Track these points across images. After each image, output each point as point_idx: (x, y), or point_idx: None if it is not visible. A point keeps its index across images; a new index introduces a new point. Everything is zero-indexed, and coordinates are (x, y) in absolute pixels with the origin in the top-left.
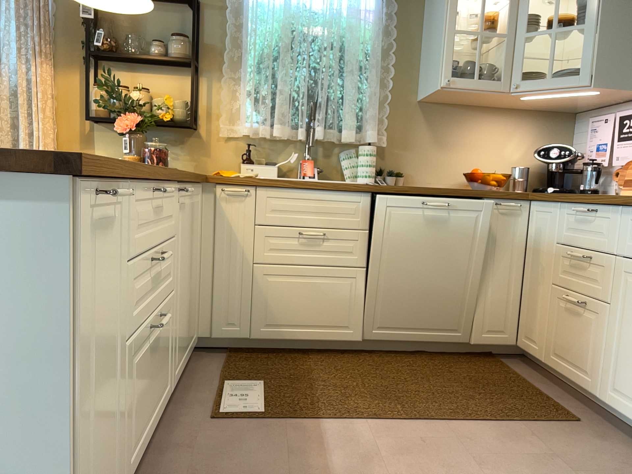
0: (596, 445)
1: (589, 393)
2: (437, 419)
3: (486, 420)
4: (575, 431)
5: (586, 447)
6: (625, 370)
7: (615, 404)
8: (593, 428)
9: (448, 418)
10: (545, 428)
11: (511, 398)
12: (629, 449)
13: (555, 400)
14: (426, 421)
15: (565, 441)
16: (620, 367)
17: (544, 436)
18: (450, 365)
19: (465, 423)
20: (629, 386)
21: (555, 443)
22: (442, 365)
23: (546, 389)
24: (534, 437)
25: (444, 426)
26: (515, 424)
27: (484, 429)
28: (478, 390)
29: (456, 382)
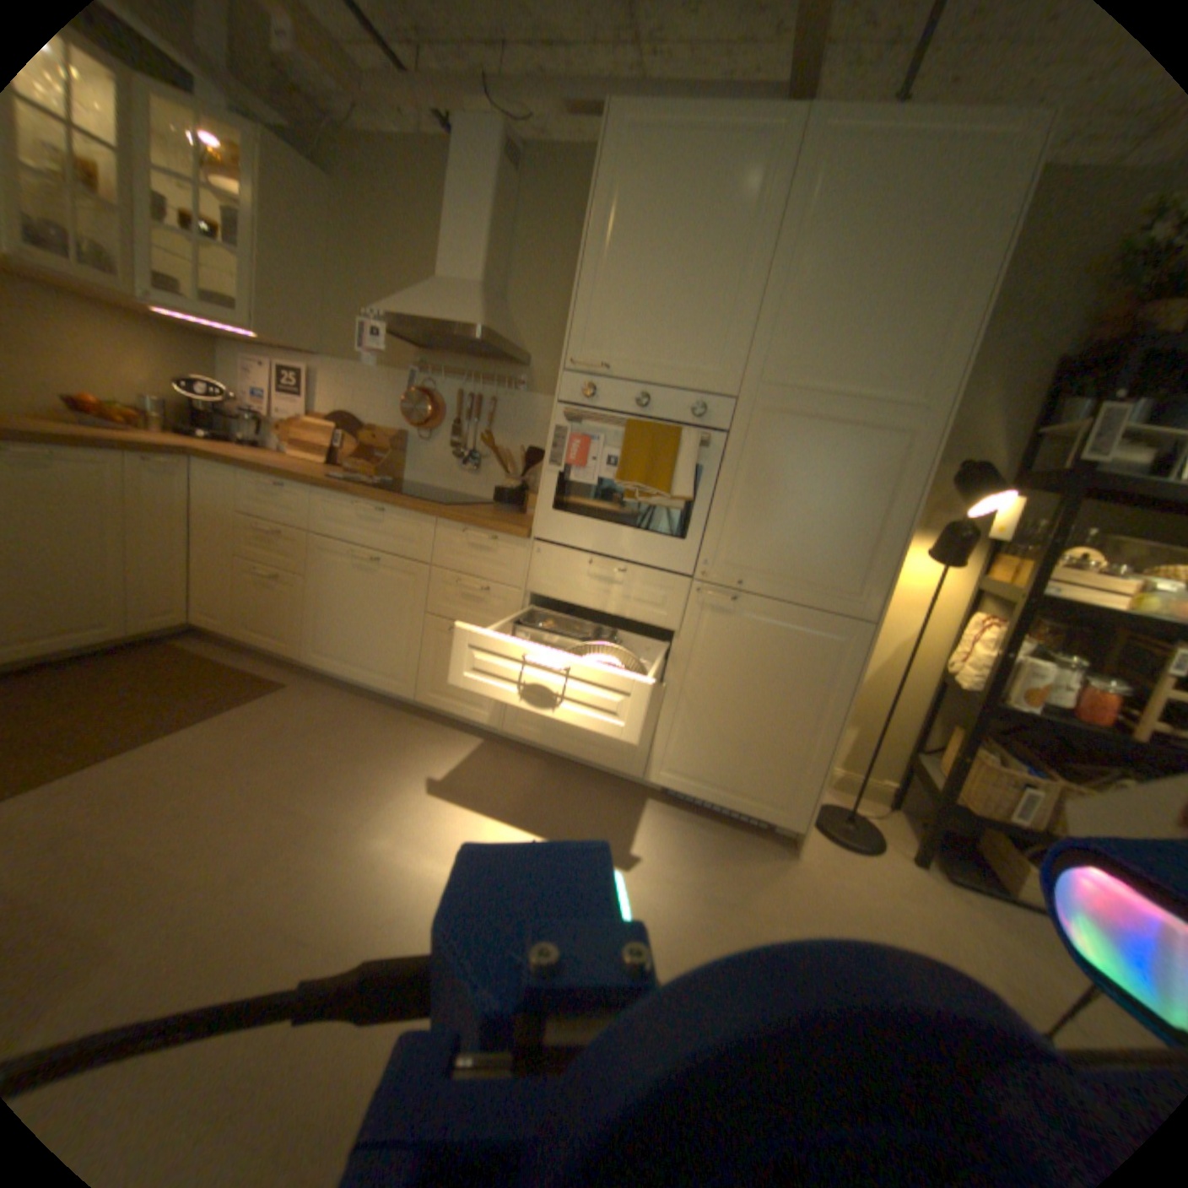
0: (305, 703)
1: (286, 658)
2: (128, 749)
3: (191, 723)
4: (282, 698)
5: (298, 708)
6: (322, 633)
7: (314, 662)
8: (296, 689)
9: (141, 741)
10: (254, 706)
11: (204, 688)
12: (329, 695)
13: (250, 673)
14: (113, 757)
15: (278, 711)
16: (316, 631)
17: (258, 714)
18: (99, 673)
19: (168, 737)
20: (326, 646)
21: (270, 717)
22: (87, 678)
23: (236, 665)
24: (249, 720)
25: (142, 753)
26: (224, 714)
27: (193, 734)
28: (160, 693)
29: (124, 693)
